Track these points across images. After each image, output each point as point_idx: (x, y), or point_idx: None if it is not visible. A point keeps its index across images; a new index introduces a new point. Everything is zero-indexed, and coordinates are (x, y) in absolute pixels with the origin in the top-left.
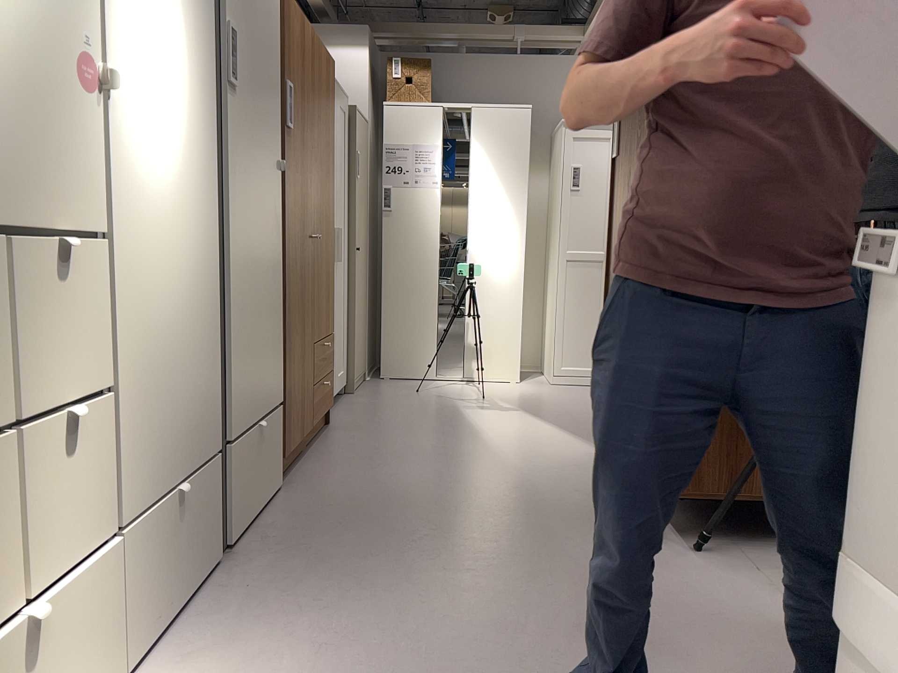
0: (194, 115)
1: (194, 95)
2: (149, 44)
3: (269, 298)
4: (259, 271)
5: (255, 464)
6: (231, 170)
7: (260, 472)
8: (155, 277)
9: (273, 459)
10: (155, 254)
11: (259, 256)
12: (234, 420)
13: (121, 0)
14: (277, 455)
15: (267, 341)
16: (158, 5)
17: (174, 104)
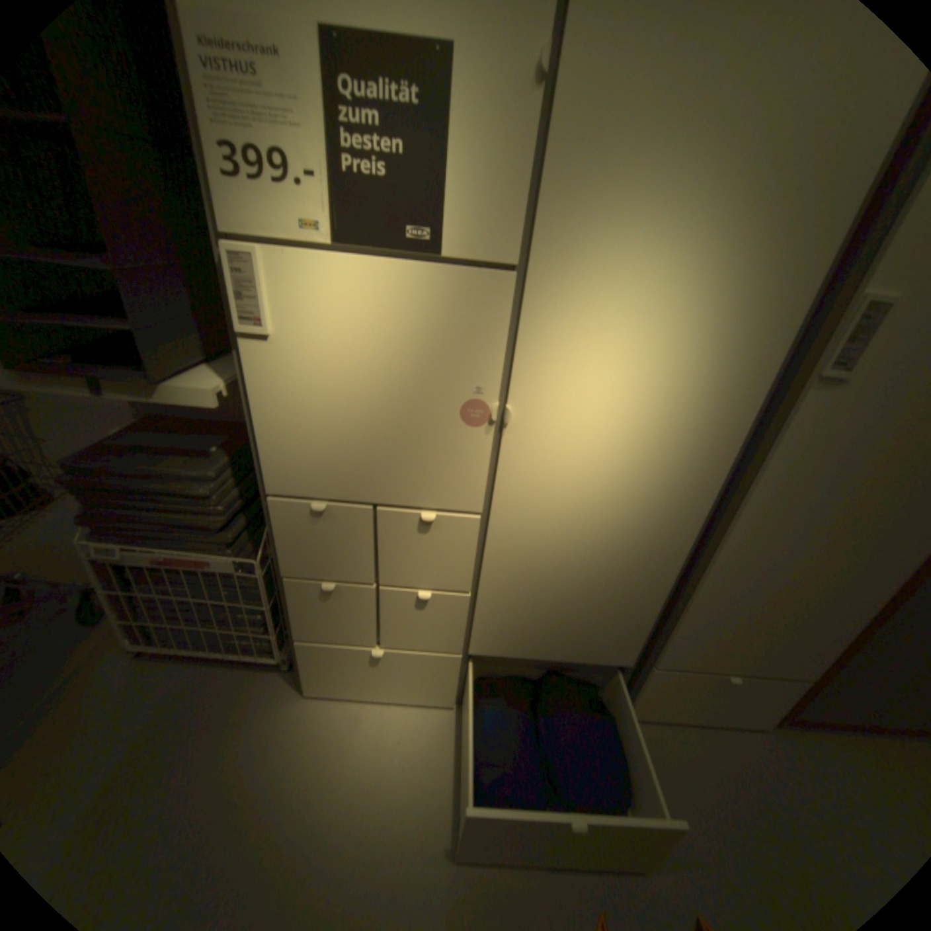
0: (694, 424)
1: (702, 403)
2: (606, 371)
3: (840, 597)
4: (821, 569)
5: (710, 698)
6: (783, 471)
7: (720, 706)
8: (558, 546)
9: (763, 710)
10: (562, 532)
11: (831, 556)
12: (675, 660)
13: (559, 343)
14: (774, 711)
15: (806, 629)
16: (643, 326)
17: (644, 419)
